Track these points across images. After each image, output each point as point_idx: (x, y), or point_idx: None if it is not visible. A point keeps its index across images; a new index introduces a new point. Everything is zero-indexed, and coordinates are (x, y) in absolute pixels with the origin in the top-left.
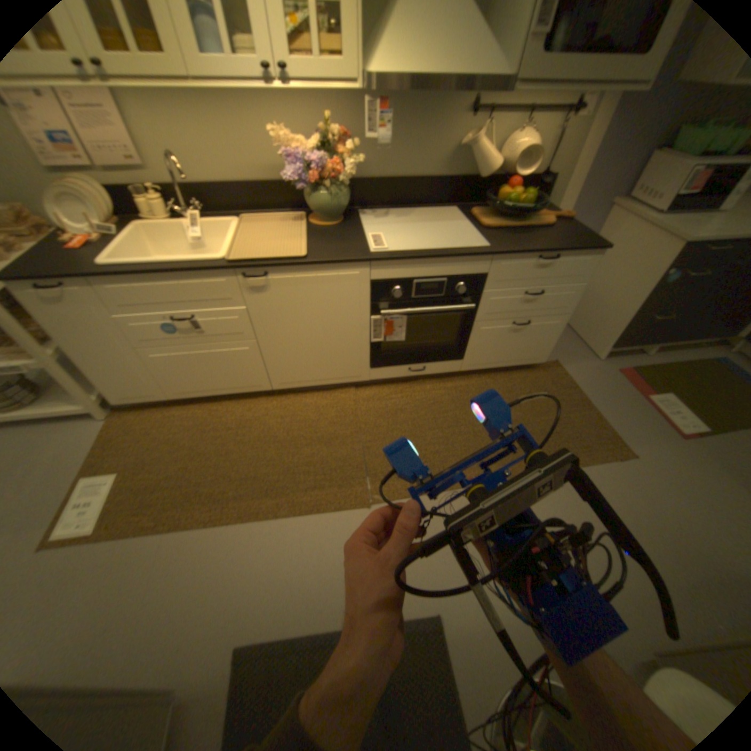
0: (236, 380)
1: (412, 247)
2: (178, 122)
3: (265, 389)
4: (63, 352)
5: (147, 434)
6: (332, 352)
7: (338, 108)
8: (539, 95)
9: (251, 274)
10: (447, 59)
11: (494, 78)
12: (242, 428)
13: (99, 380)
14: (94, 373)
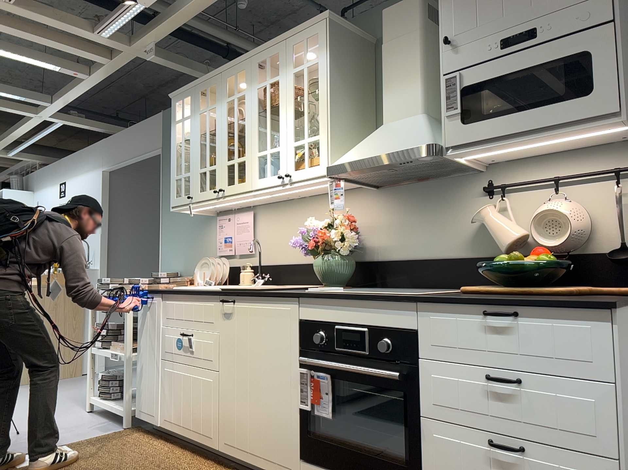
0: (198, 418)
1: (347, 293)
2: (278, 226)
3: (213, 443)
4: (138, 349)
5: (126, 444)
6: (267, 409)
7: (367, 207)
8: (567, 168)
9: (226, 299)
10: (382, 148)
11: (412, 148)
12: (167, 469)
13: (140, 382)
14: (141, 374)
